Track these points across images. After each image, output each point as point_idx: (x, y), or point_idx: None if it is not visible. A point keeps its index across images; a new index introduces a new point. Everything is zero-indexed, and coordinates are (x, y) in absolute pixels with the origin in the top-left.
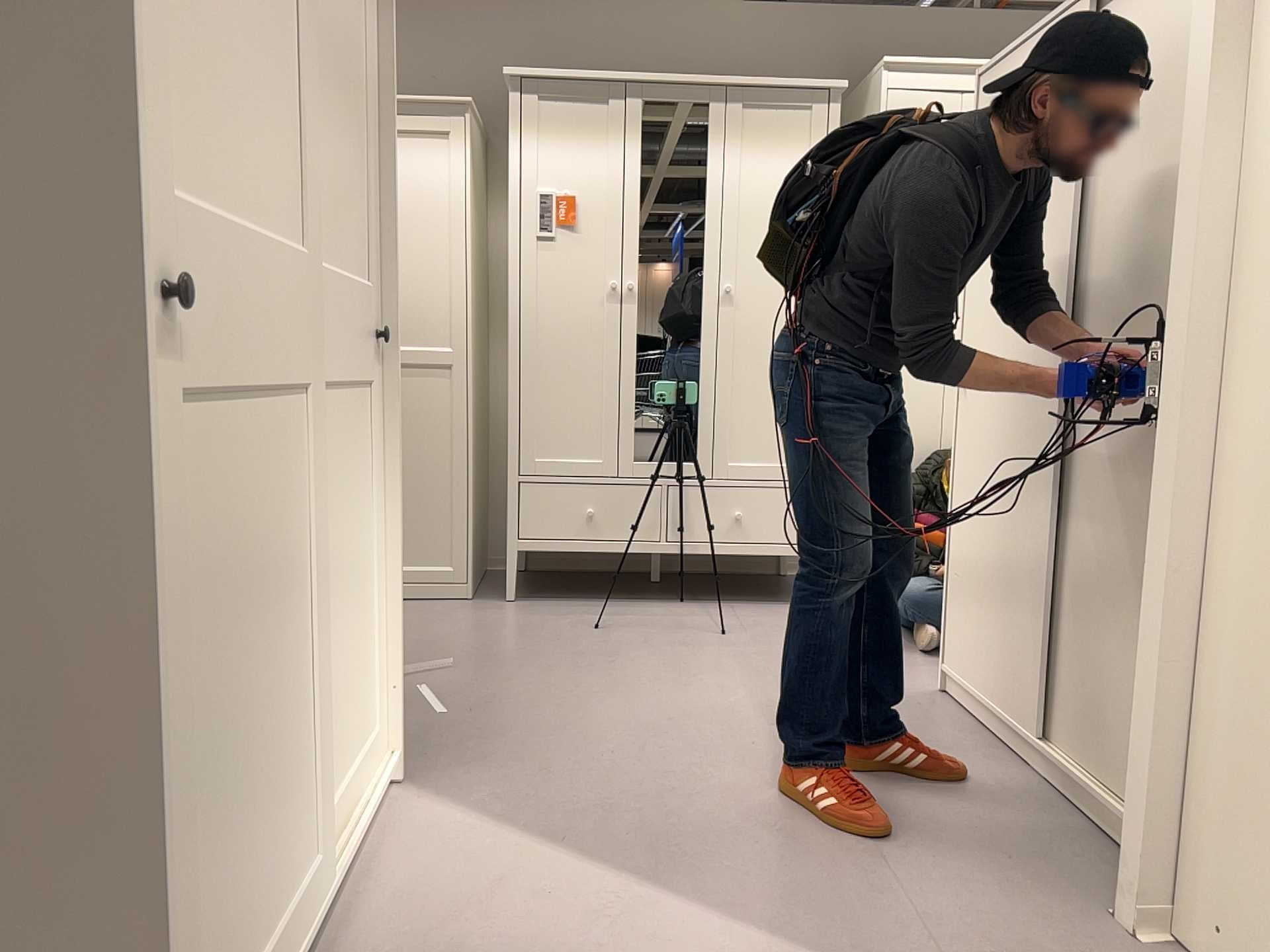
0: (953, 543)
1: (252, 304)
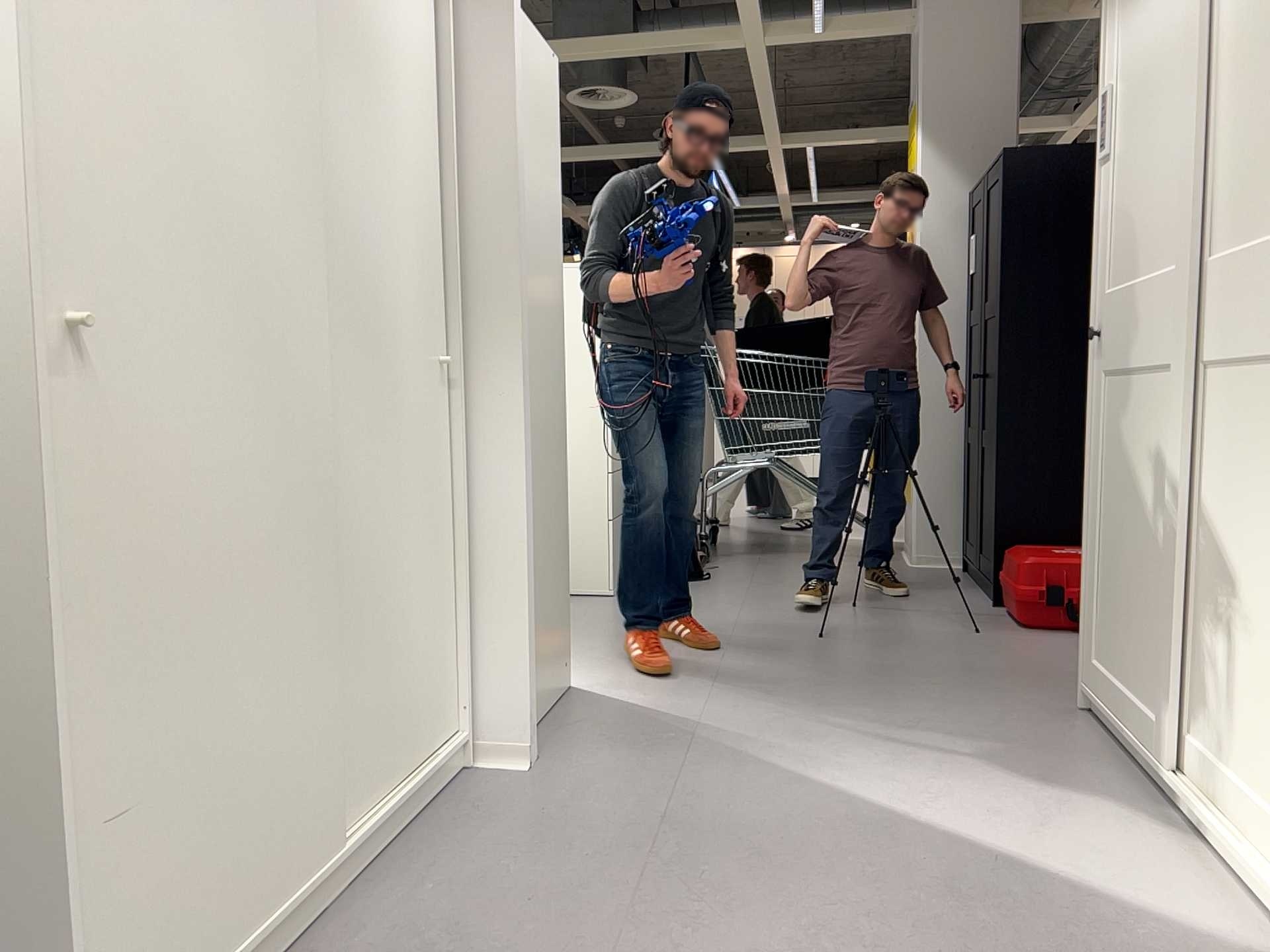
0: (82, 752)
1: (1134, 316)
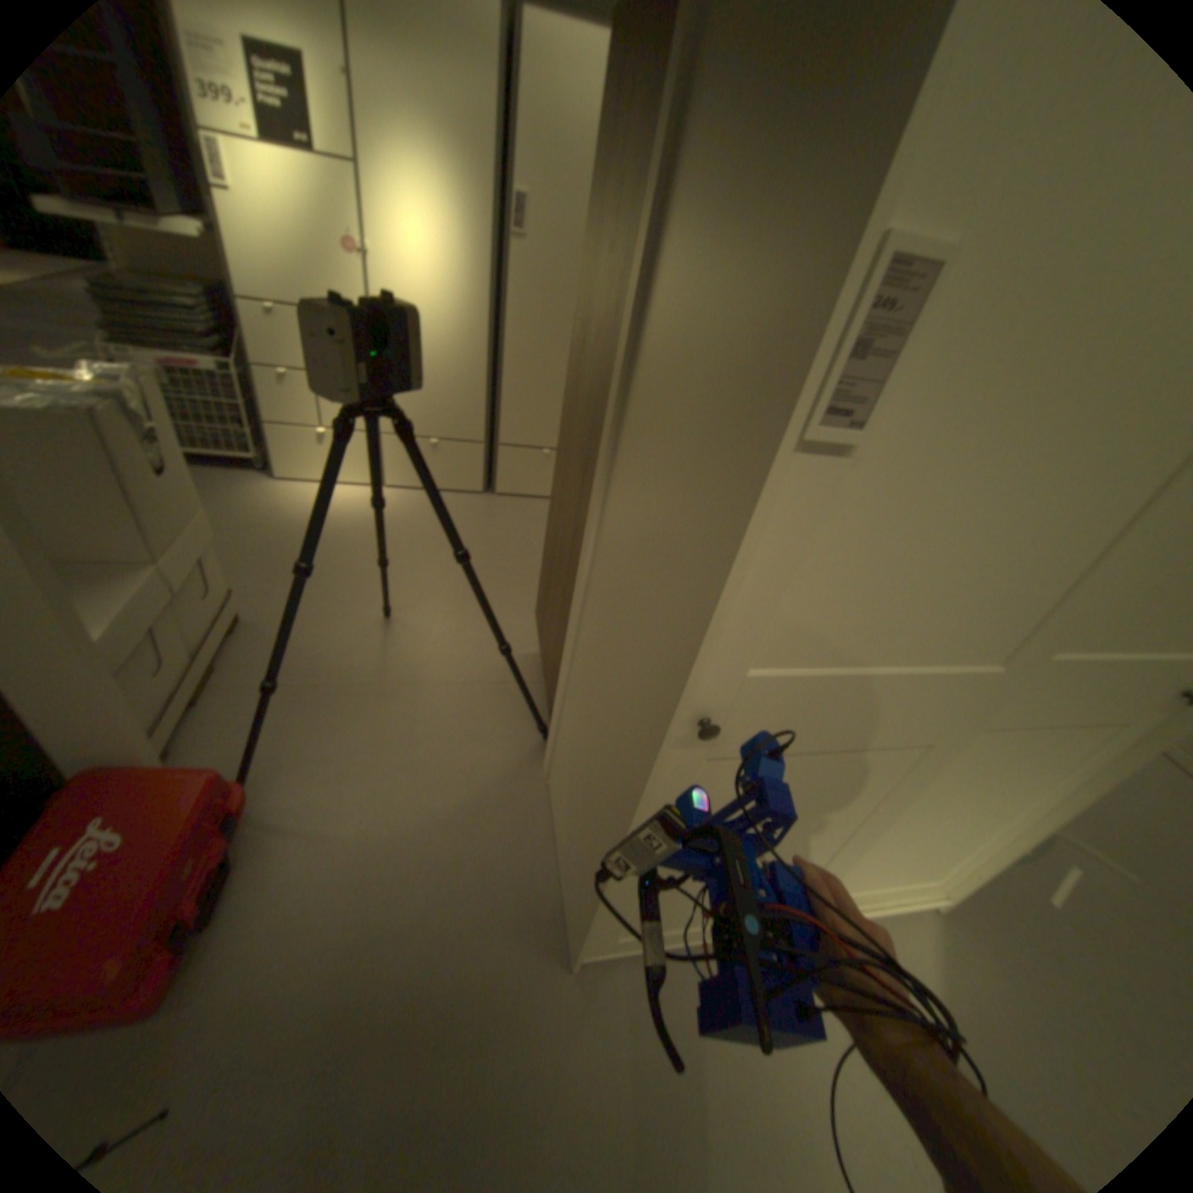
0: None
1: (882, 707)
